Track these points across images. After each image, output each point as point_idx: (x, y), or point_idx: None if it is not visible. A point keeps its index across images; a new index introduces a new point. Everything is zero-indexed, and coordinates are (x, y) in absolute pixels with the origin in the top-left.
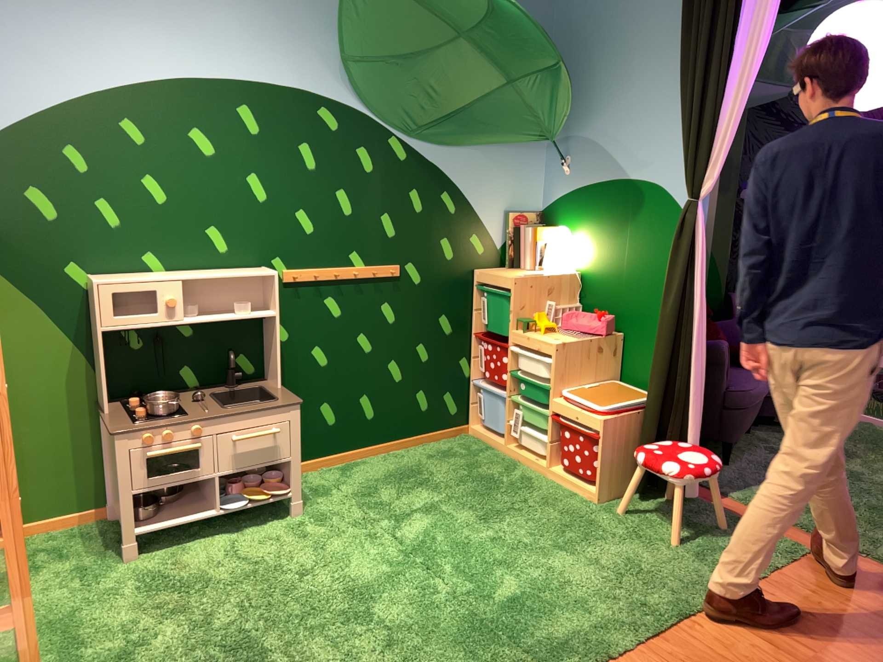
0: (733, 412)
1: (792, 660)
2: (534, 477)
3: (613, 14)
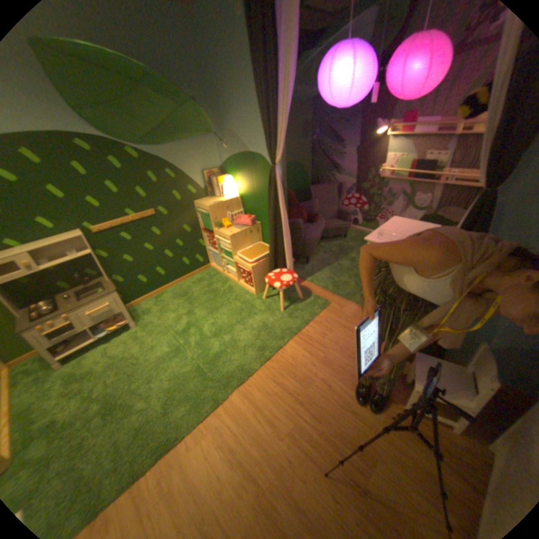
0: (307, 246)
1: (315, 360)
2: (233, 286)
3: (225, 57)
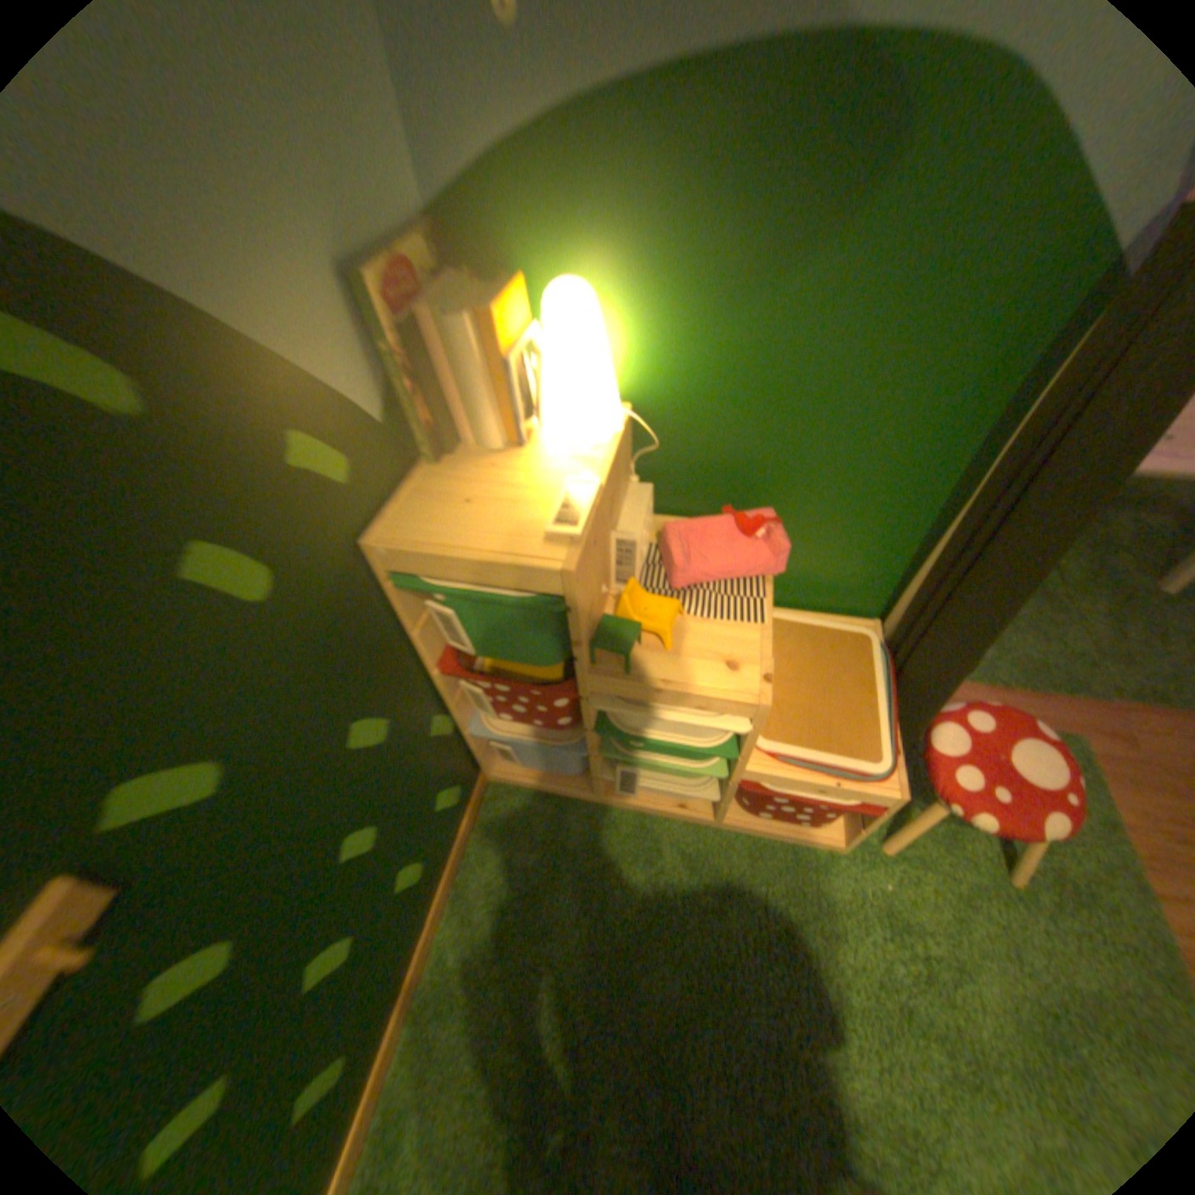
0: None
1: None
2: (700, 845)
3: None
